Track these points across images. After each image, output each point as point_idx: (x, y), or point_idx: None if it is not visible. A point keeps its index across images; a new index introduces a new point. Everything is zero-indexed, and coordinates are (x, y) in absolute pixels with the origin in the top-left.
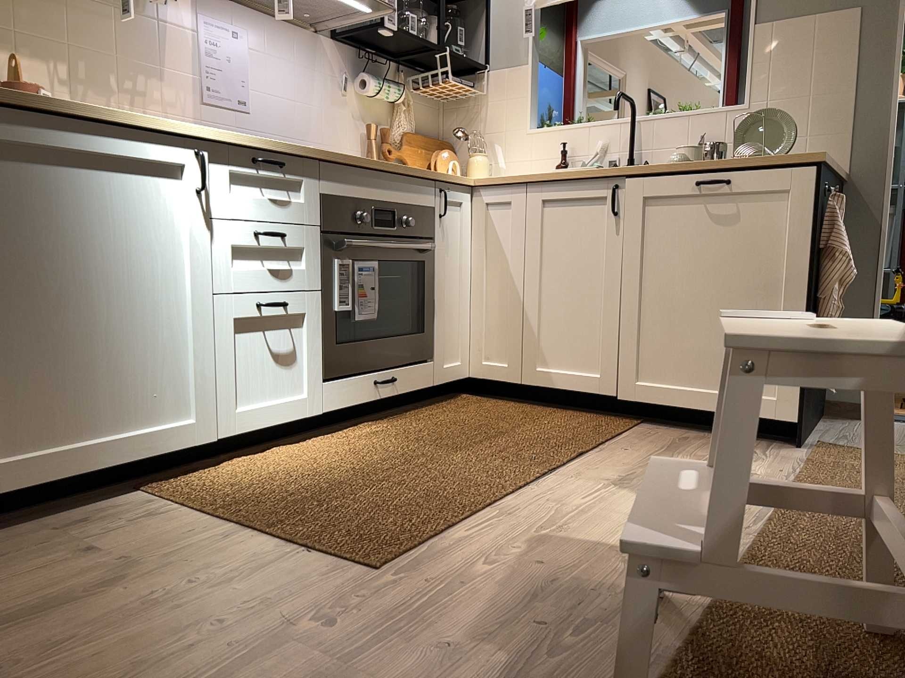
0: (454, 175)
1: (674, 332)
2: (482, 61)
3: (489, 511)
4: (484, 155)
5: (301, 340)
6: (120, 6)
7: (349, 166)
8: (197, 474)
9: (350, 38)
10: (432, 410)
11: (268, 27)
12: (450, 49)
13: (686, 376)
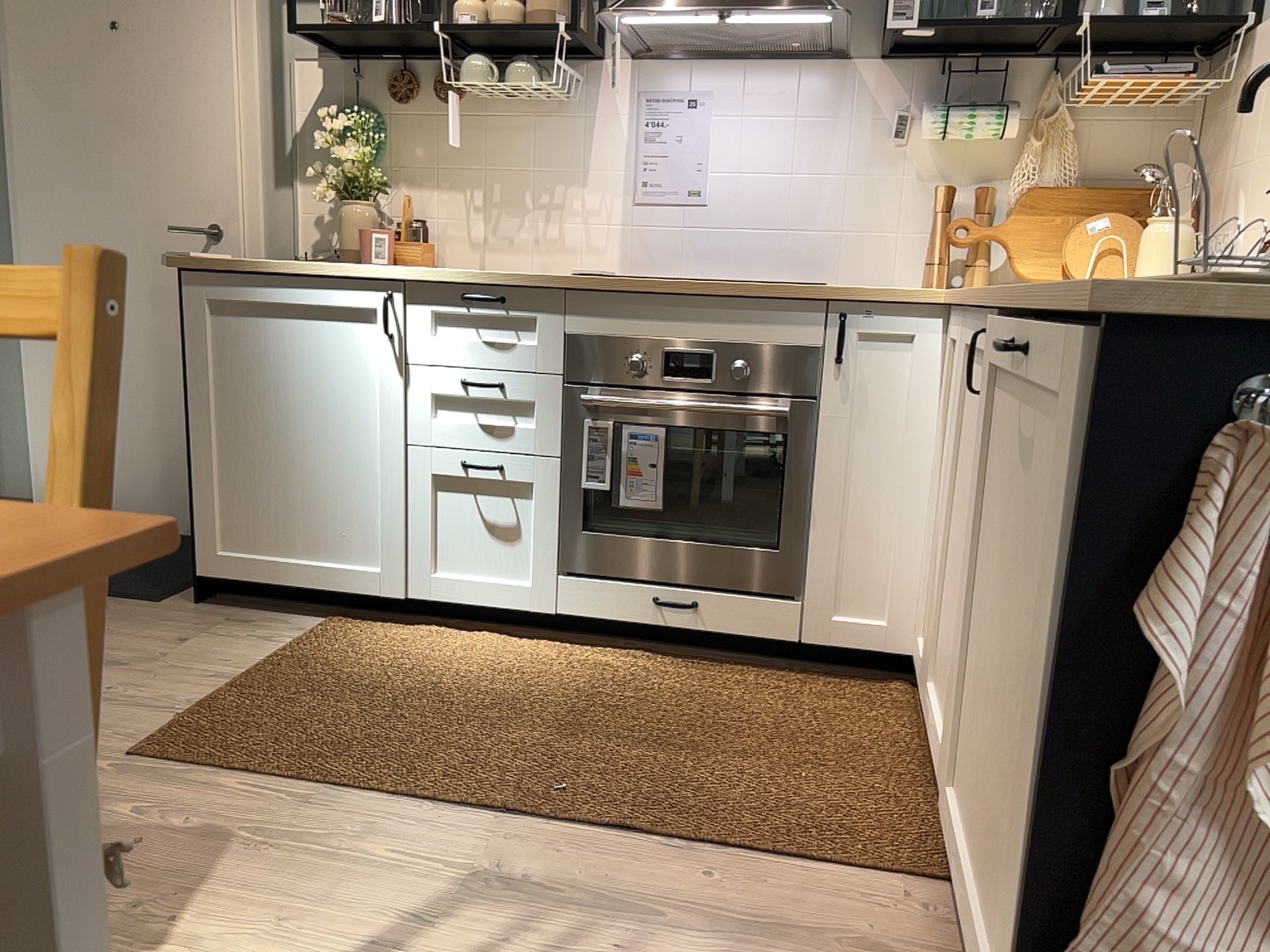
0: (881, 291)
1: (987, 723)
2: (1255, 3)
3: (296, 793)
4: (1188, 221)
5: (527, 517)
6: (535, 109)
7: (617, 292)
8: (383, 627)
9: (901, 47)
10: (776, 683)
11: (745, 73)
12: (1122, 9)
13: (981, 840)
